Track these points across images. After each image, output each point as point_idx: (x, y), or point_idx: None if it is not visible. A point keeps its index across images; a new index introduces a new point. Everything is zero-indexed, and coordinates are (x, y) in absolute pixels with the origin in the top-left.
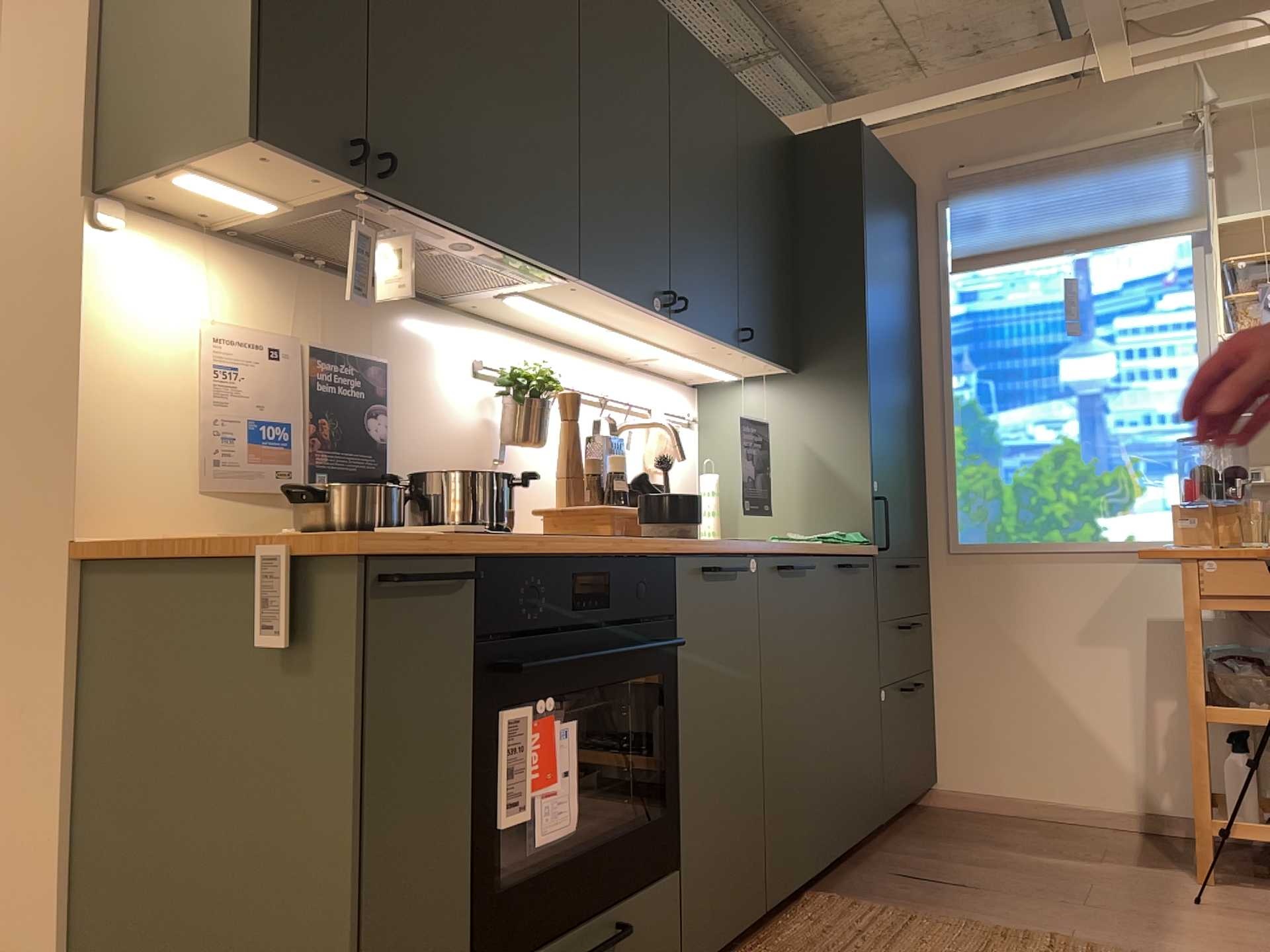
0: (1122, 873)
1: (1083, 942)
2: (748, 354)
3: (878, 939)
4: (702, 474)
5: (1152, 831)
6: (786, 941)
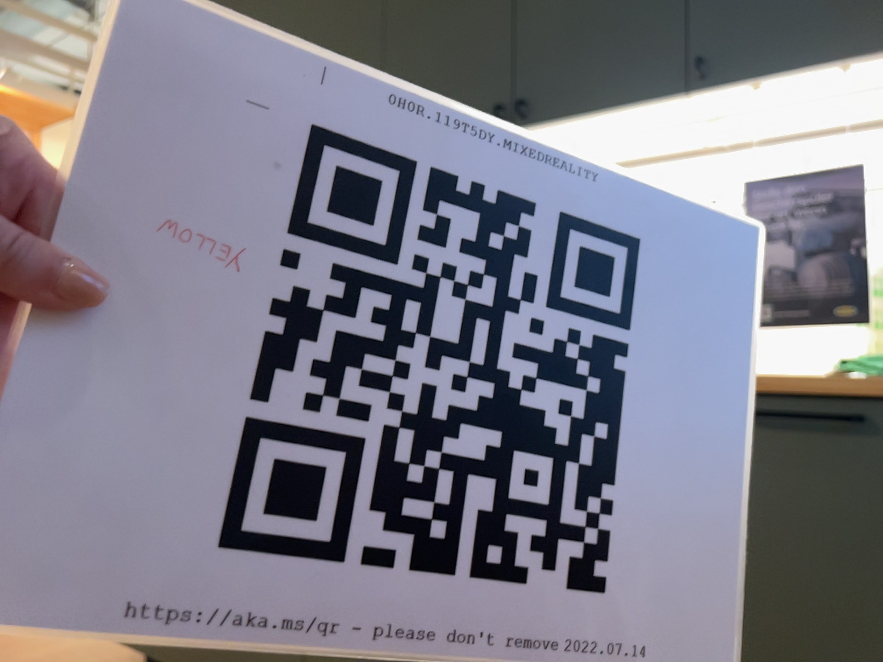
0: None
1: None
2: (747, 87)
3: None
4: None
5: None
6: None
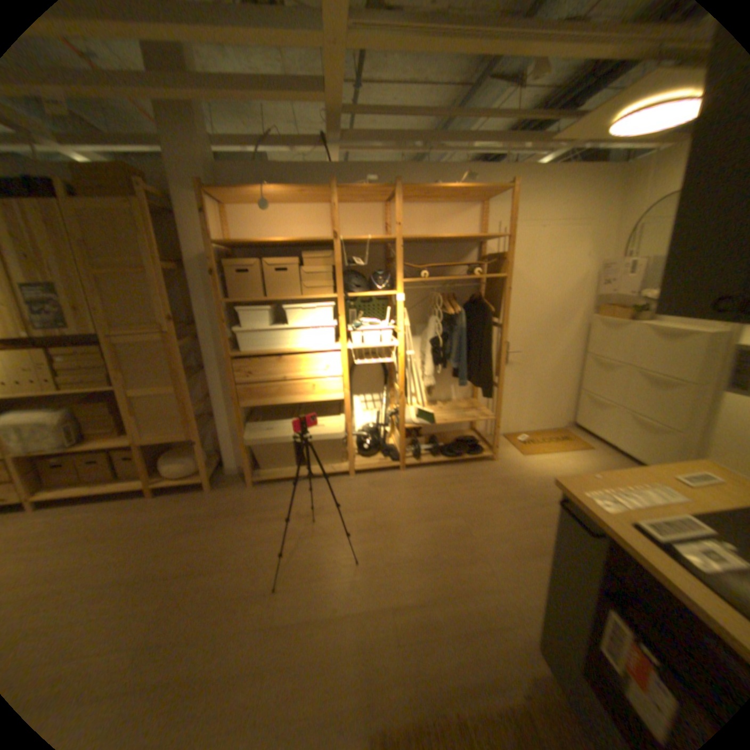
0: None
1: None
2: None
3: None
4: None
5: None
6: None
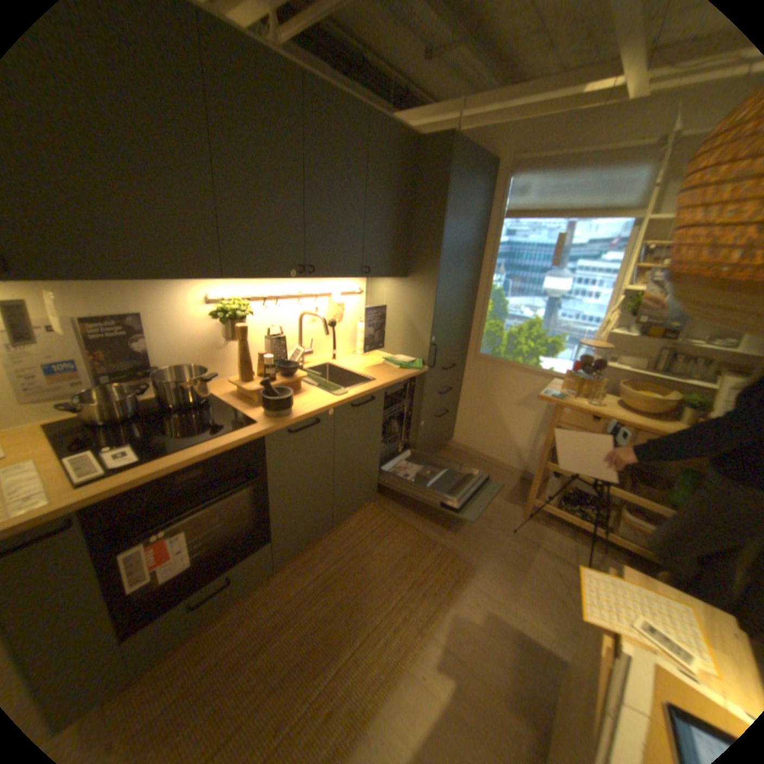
0: (495, 505)
1: (452, 554)
2: (370, 278)
3: (376, 538)
4: (359, 320)
5: (523, 478)
6: (342, 533)
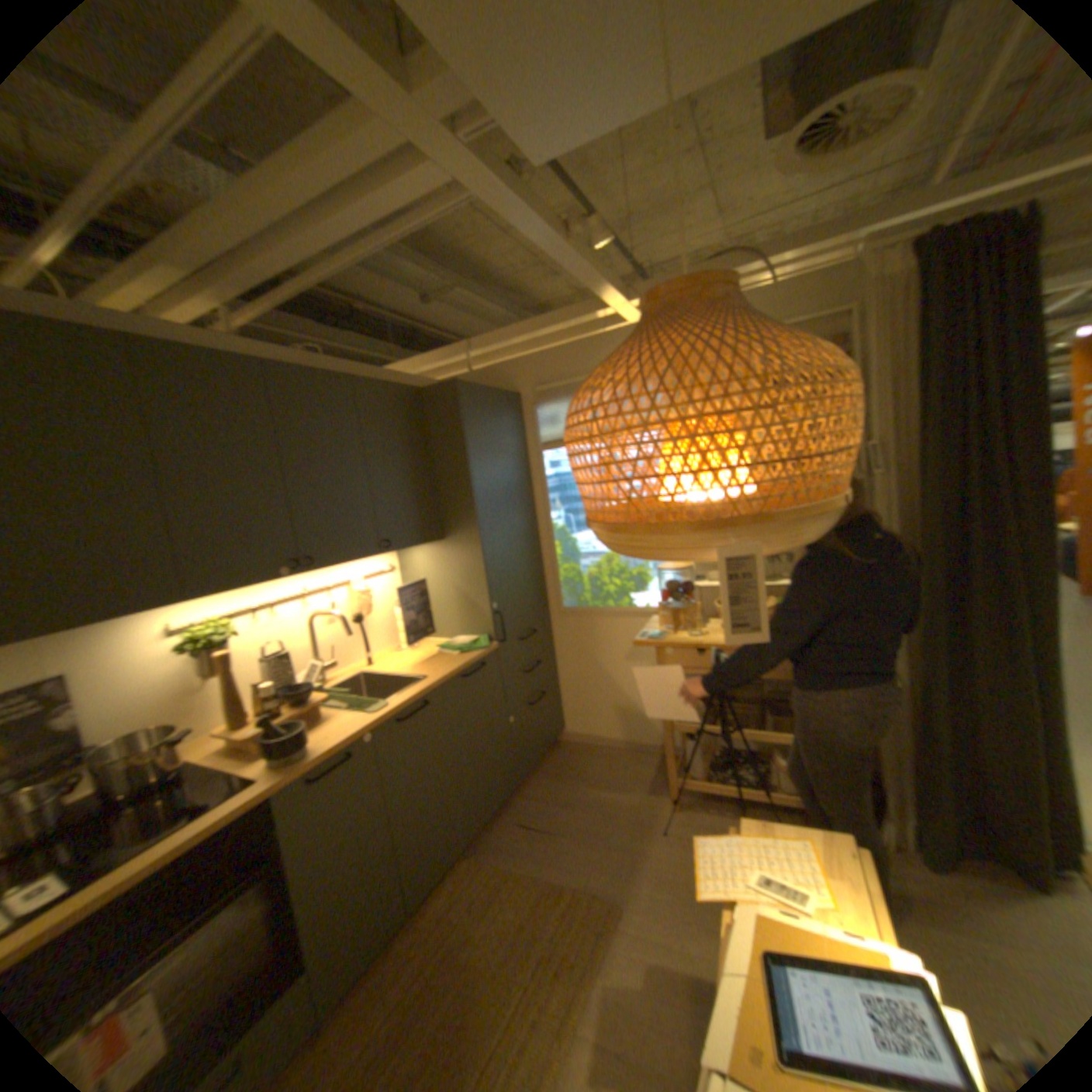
0: (635, 805)
1: (586, 898)
2: (393, 551)
3: (476, 913)
4: (395, 605)
5: (664, 756)
6: (423, 924)
